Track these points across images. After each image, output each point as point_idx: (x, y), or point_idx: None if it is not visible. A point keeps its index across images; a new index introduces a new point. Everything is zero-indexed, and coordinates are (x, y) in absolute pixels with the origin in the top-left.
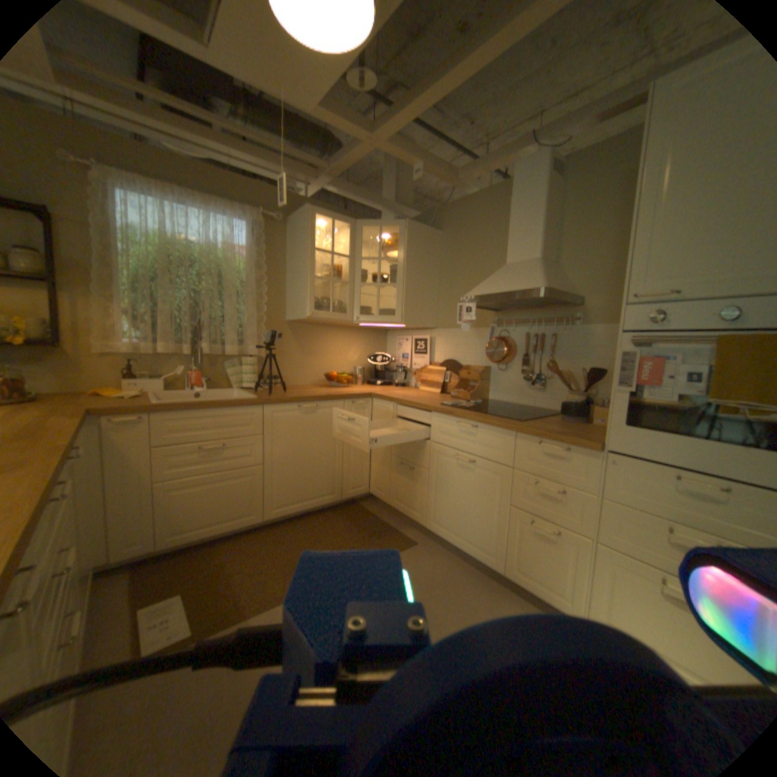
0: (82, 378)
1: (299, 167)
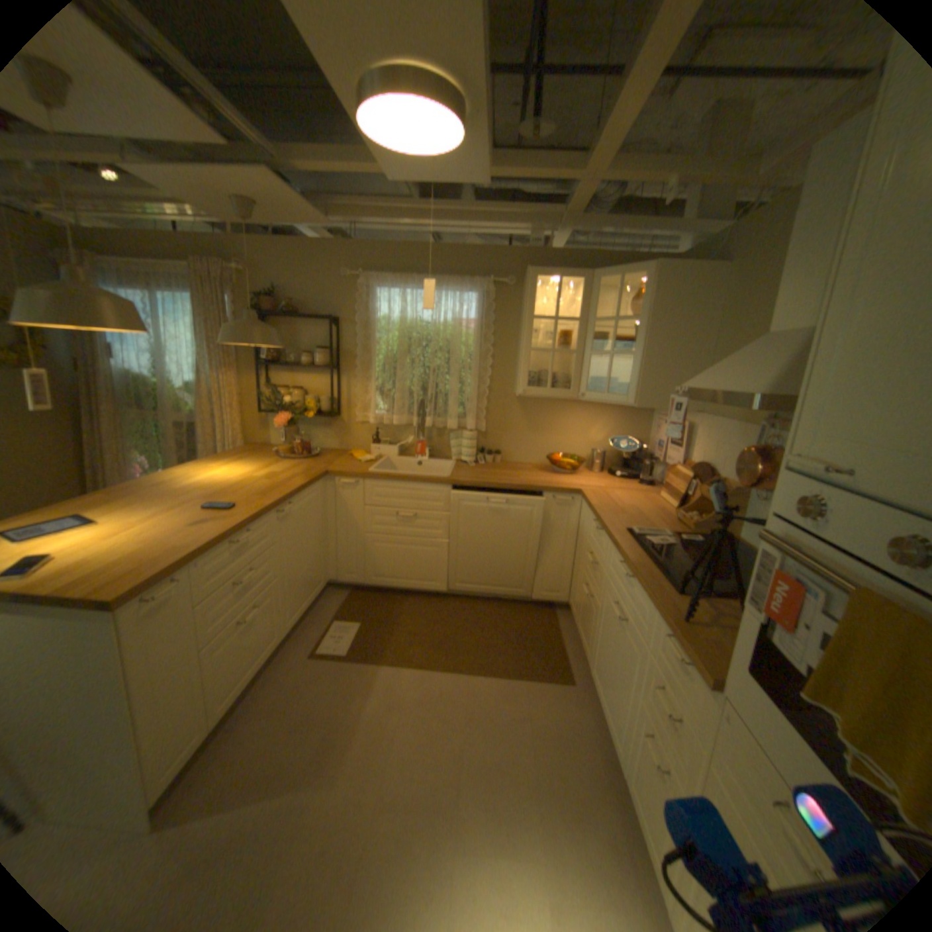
0: (352, 440)
1: (540, 217)
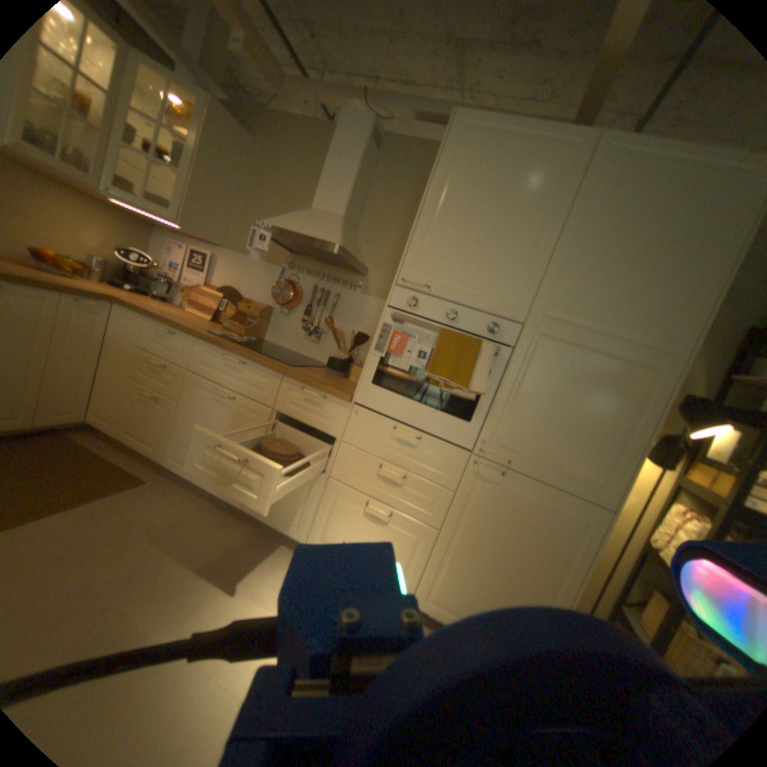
0: None
1: None
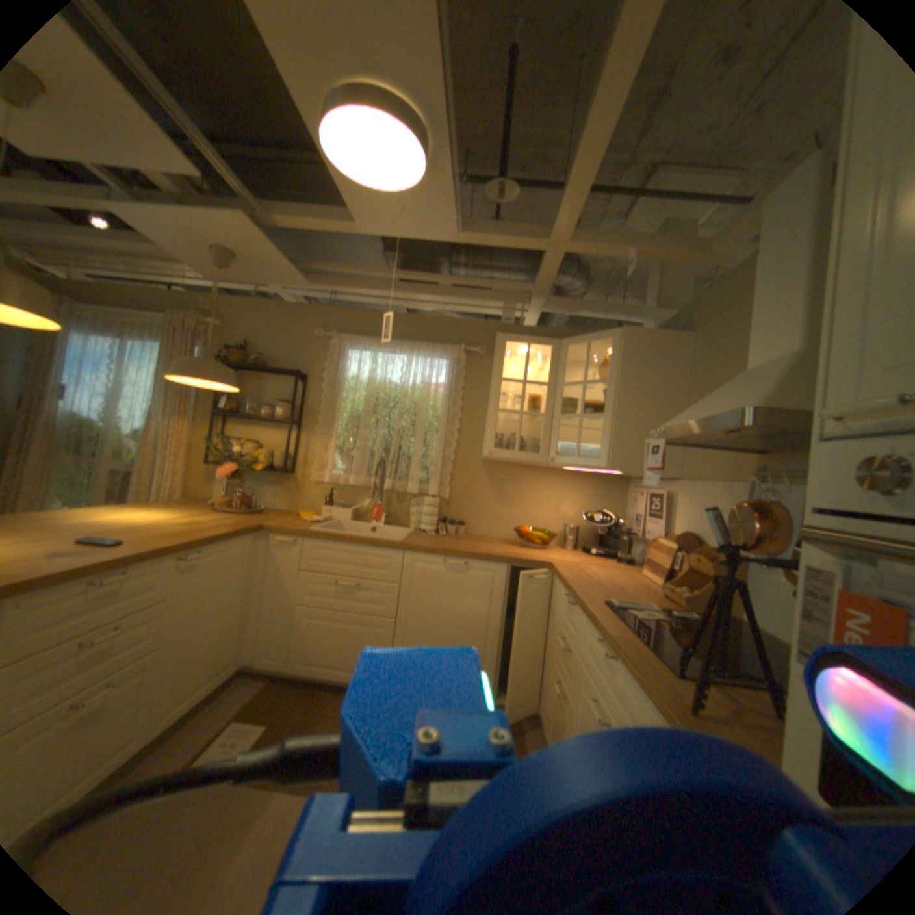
0: (303, 501)
1: (511, 296)
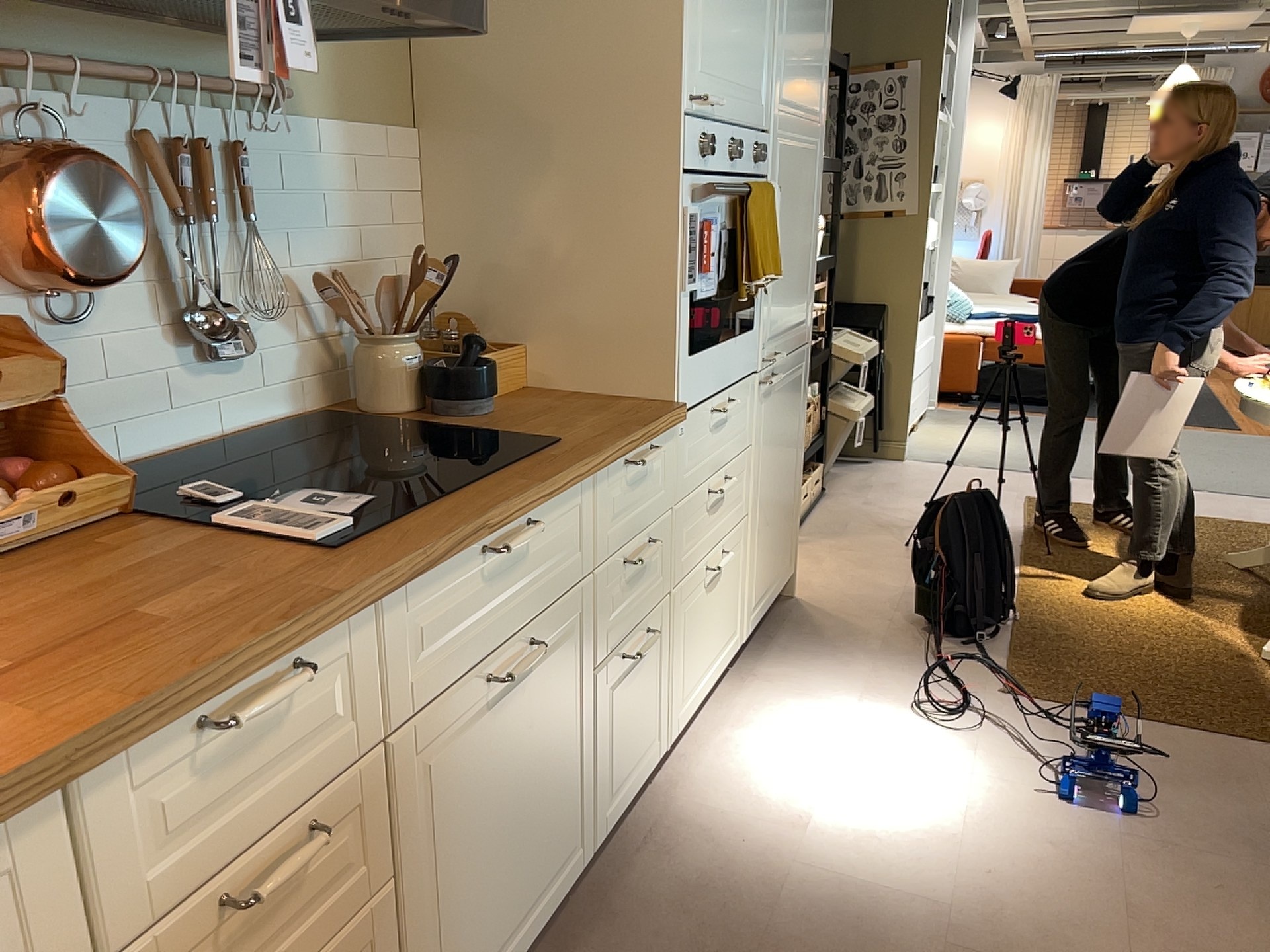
0: None
1: None
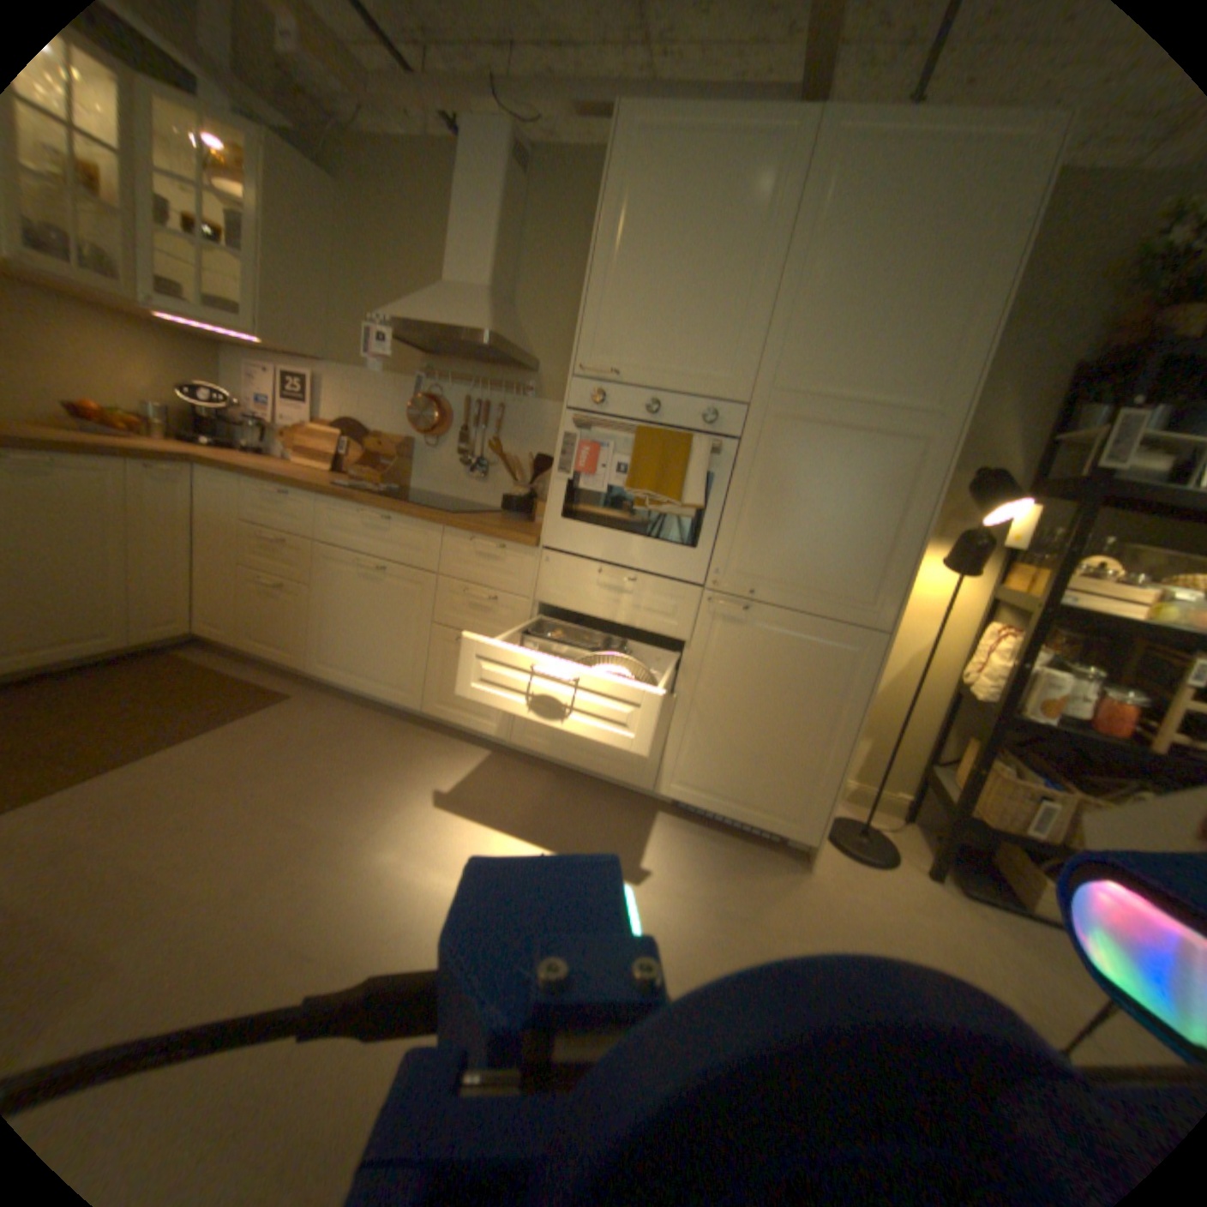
0: None
1: None
